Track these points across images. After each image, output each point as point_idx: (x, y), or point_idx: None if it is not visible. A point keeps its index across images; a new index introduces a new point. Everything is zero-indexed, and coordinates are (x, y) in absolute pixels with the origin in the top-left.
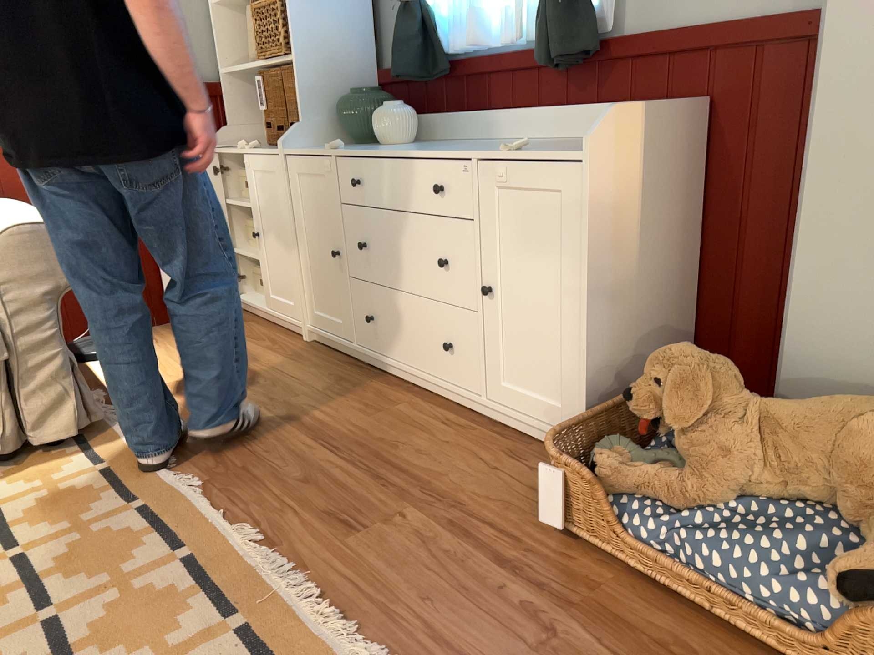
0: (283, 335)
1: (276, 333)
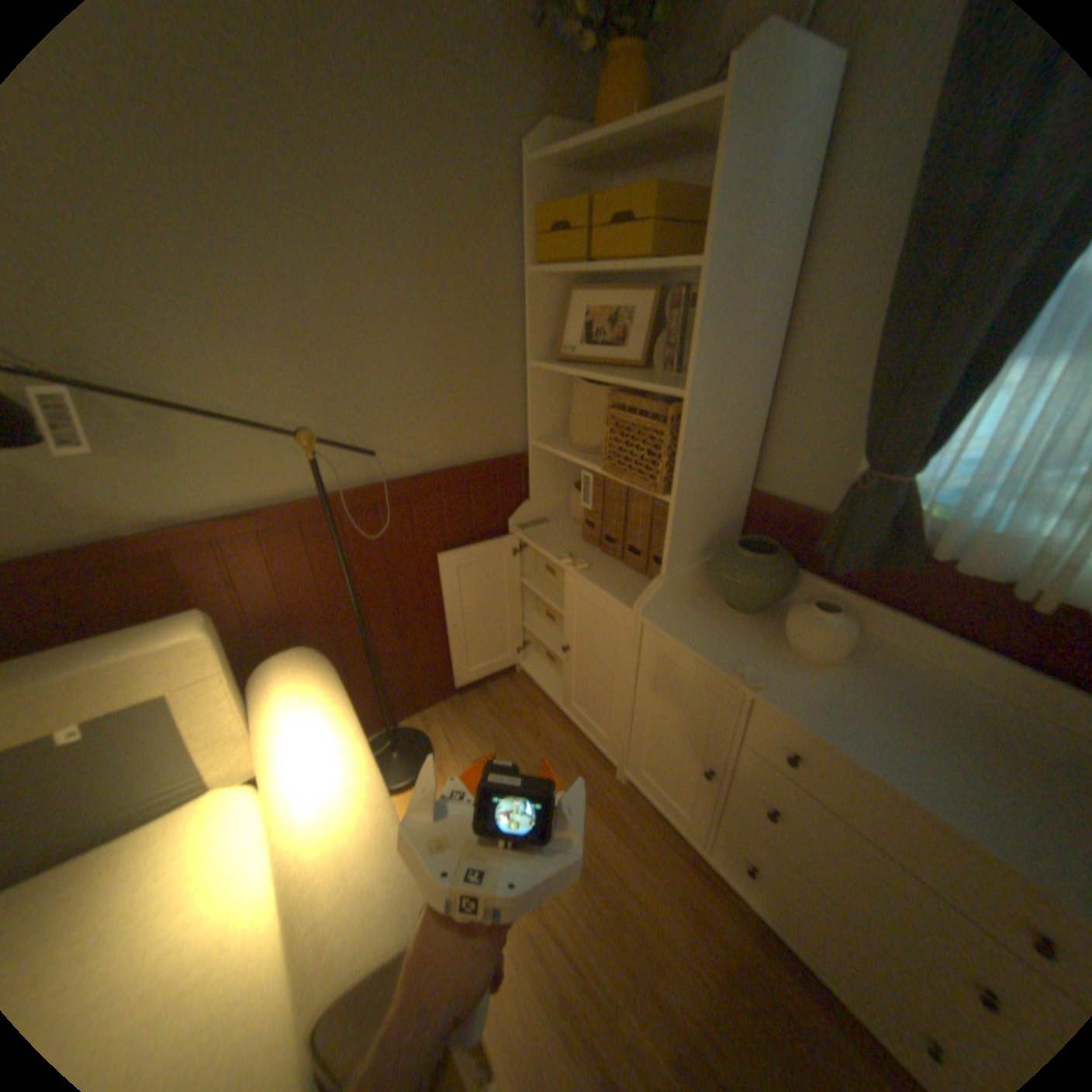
0: (588, 754)
1: (579, 745)
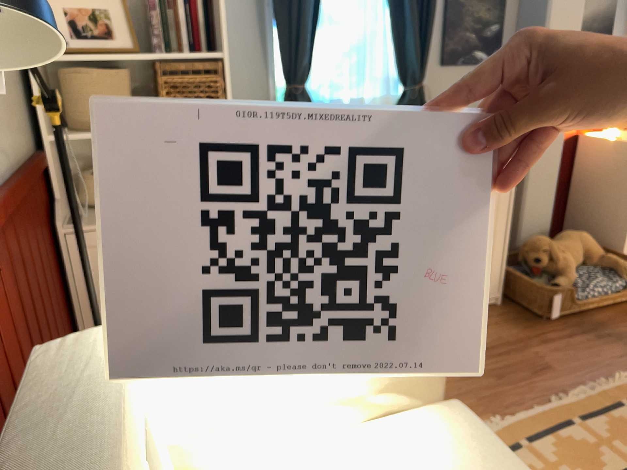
0: None
1: None
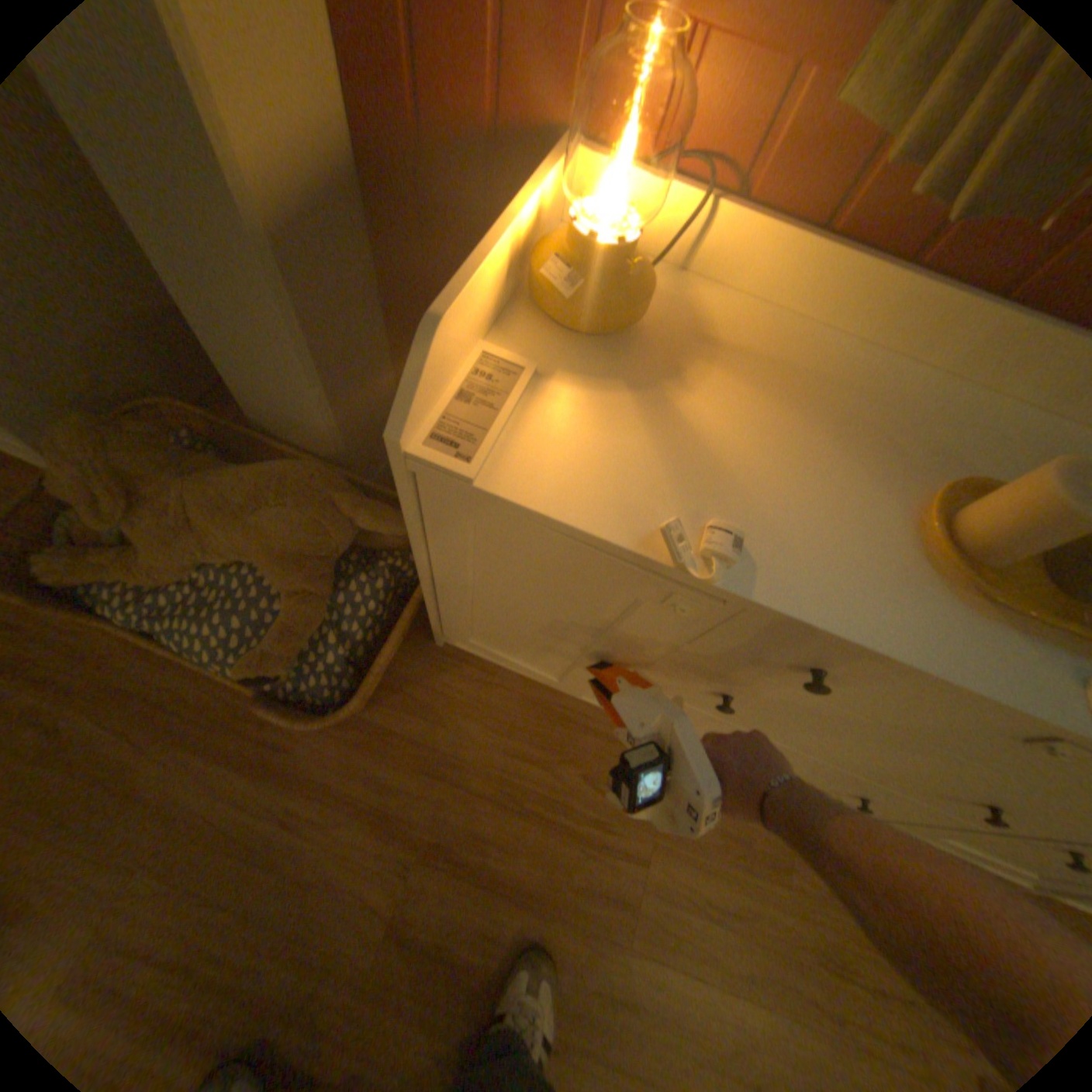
0: None
1: None
